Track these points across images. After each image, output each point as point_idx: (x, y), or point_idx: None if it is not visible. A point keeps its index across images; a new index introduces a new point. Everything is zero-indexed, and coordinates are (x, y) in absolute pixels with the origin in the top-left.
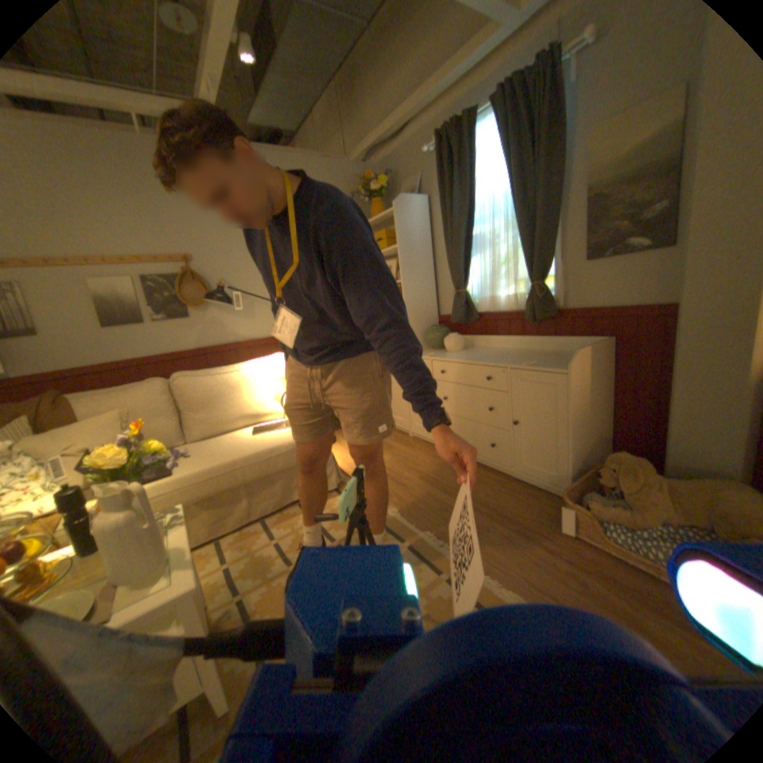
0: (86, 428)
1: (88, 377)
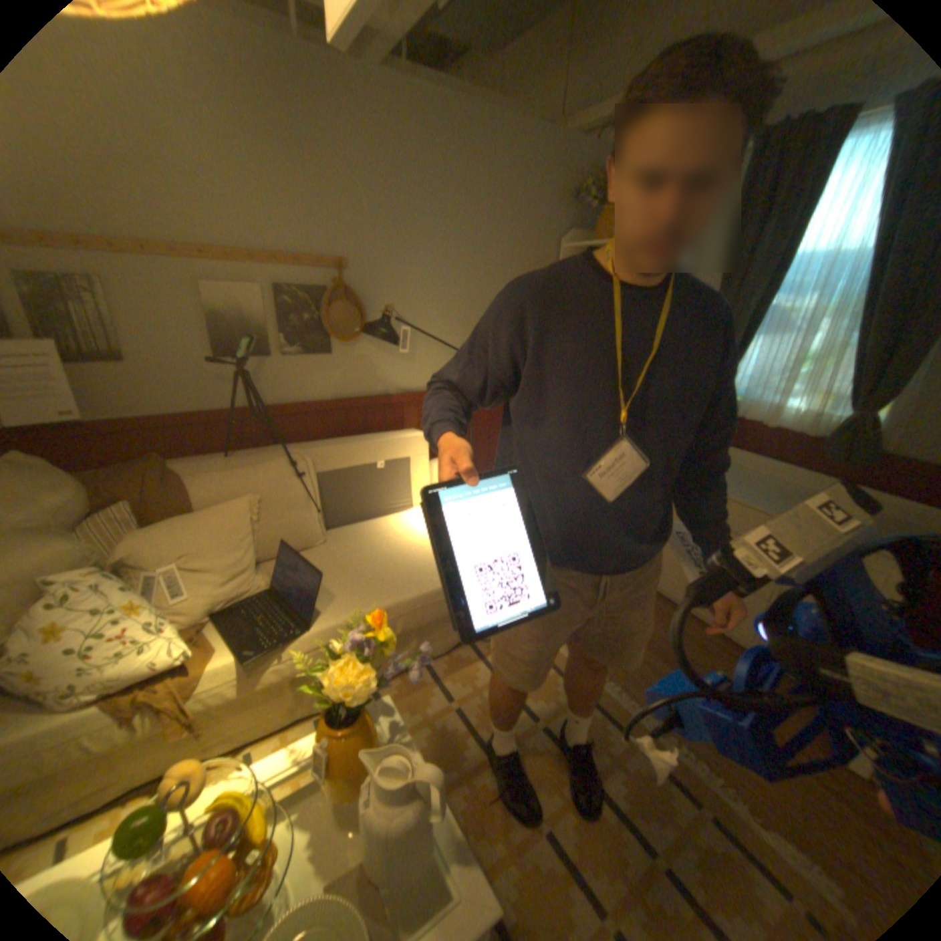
0: (213, 527)
1: (191, 429)
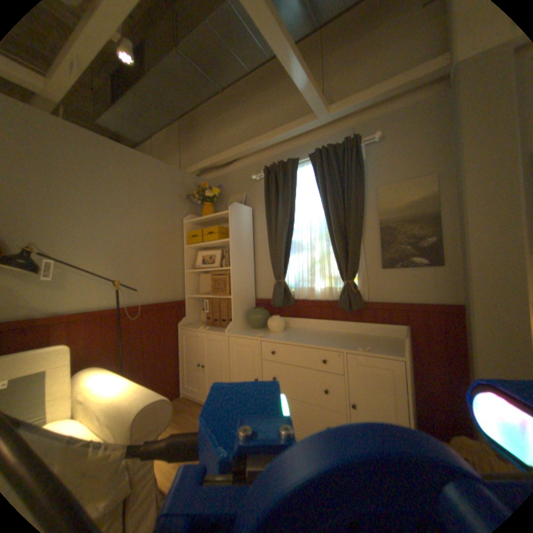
0: None
1: None
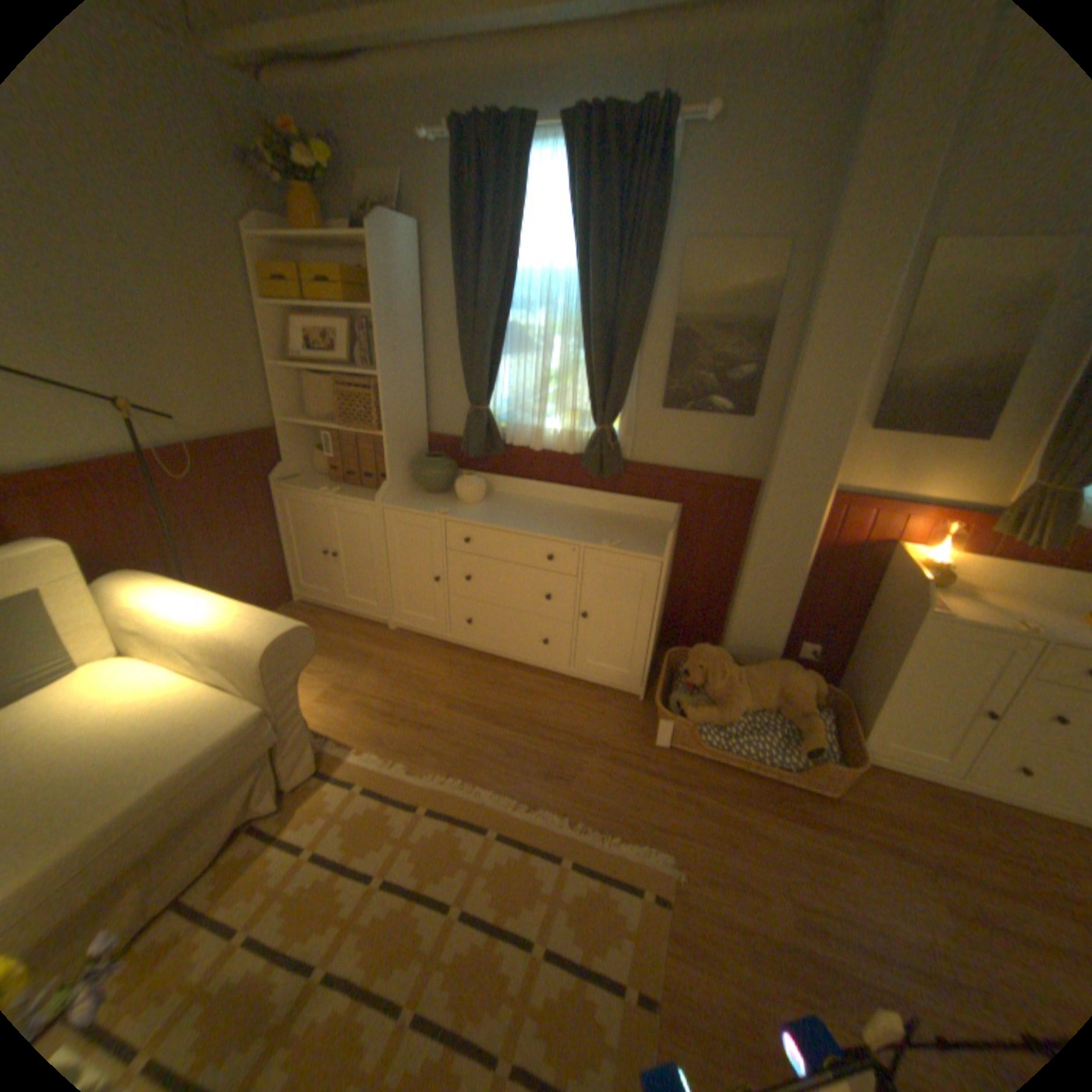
0: None
1: None
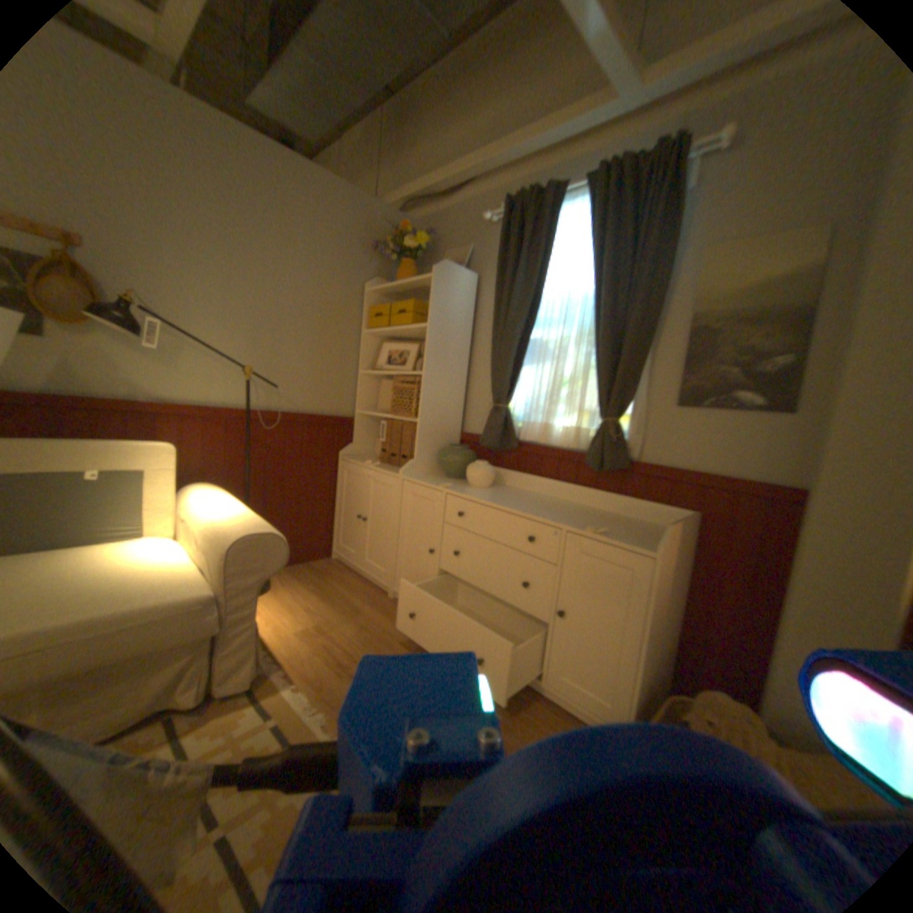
0: None
1: None
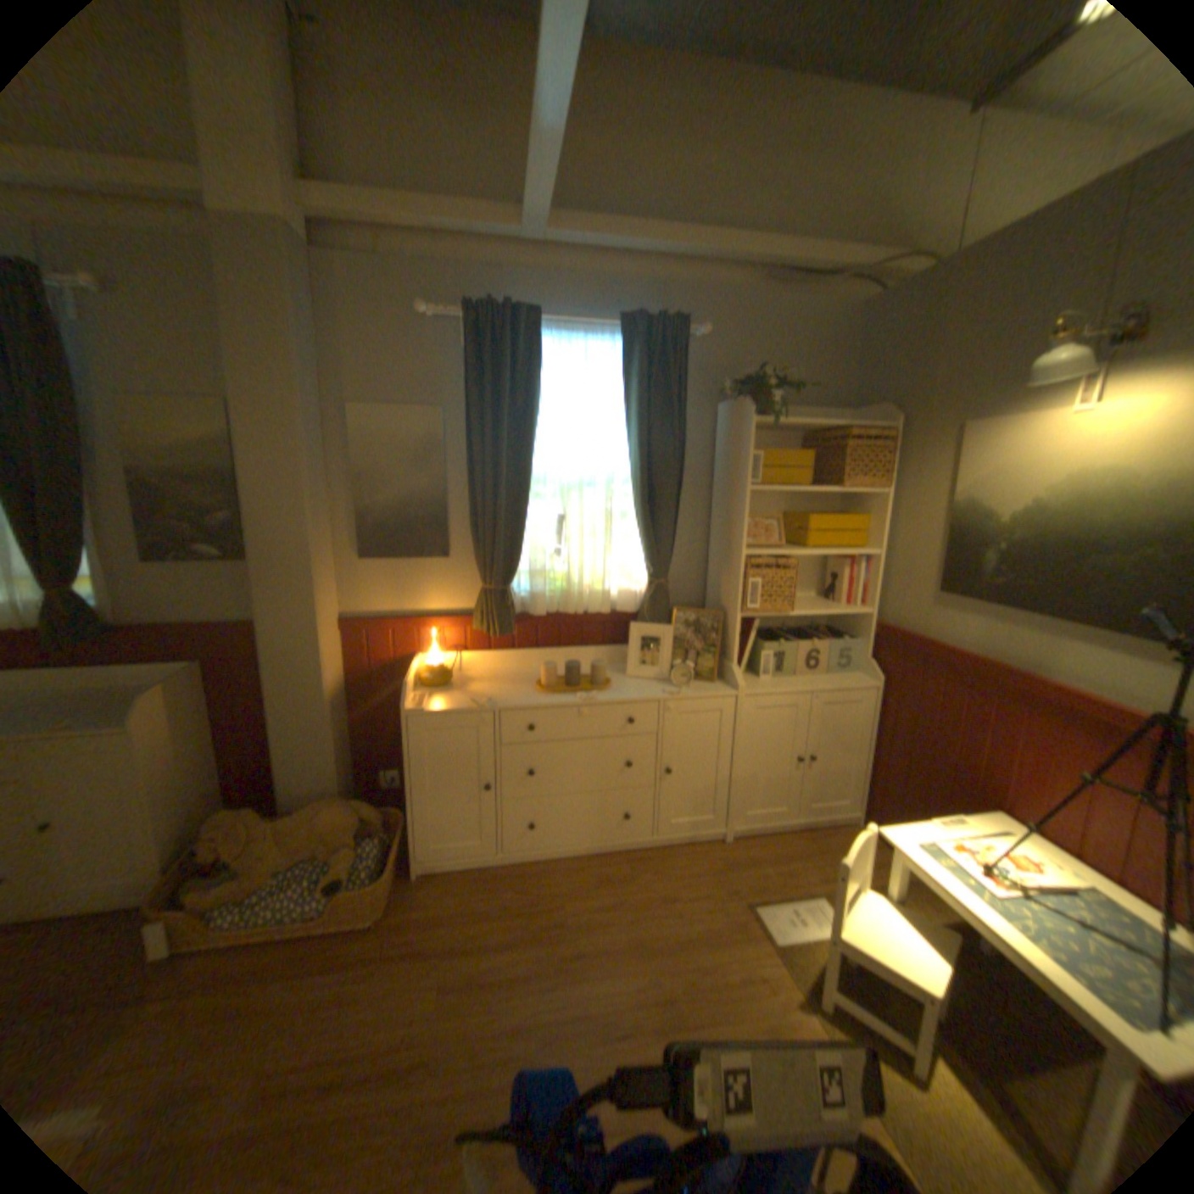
0: None
1: None
